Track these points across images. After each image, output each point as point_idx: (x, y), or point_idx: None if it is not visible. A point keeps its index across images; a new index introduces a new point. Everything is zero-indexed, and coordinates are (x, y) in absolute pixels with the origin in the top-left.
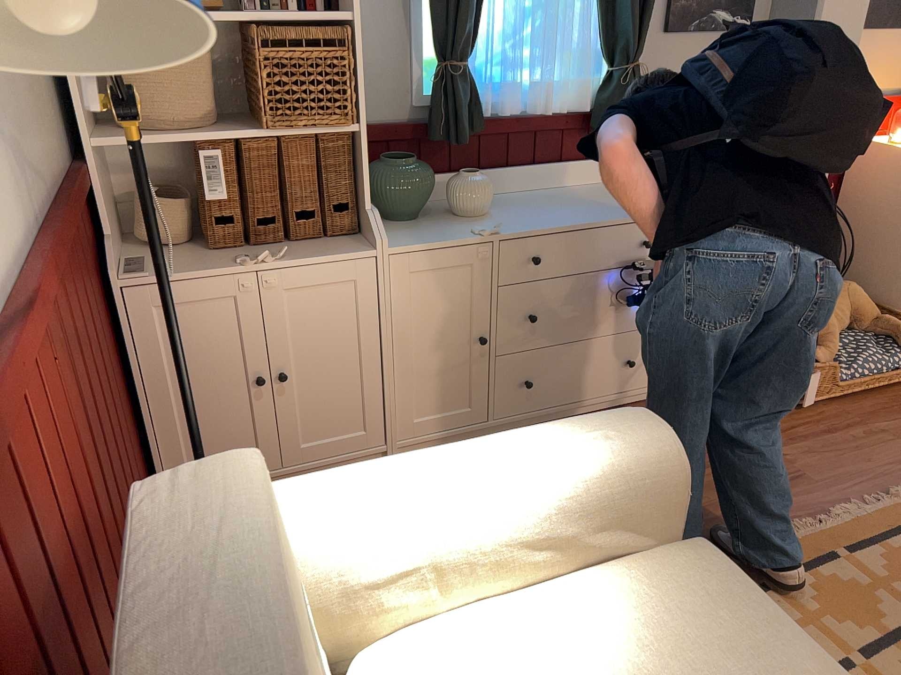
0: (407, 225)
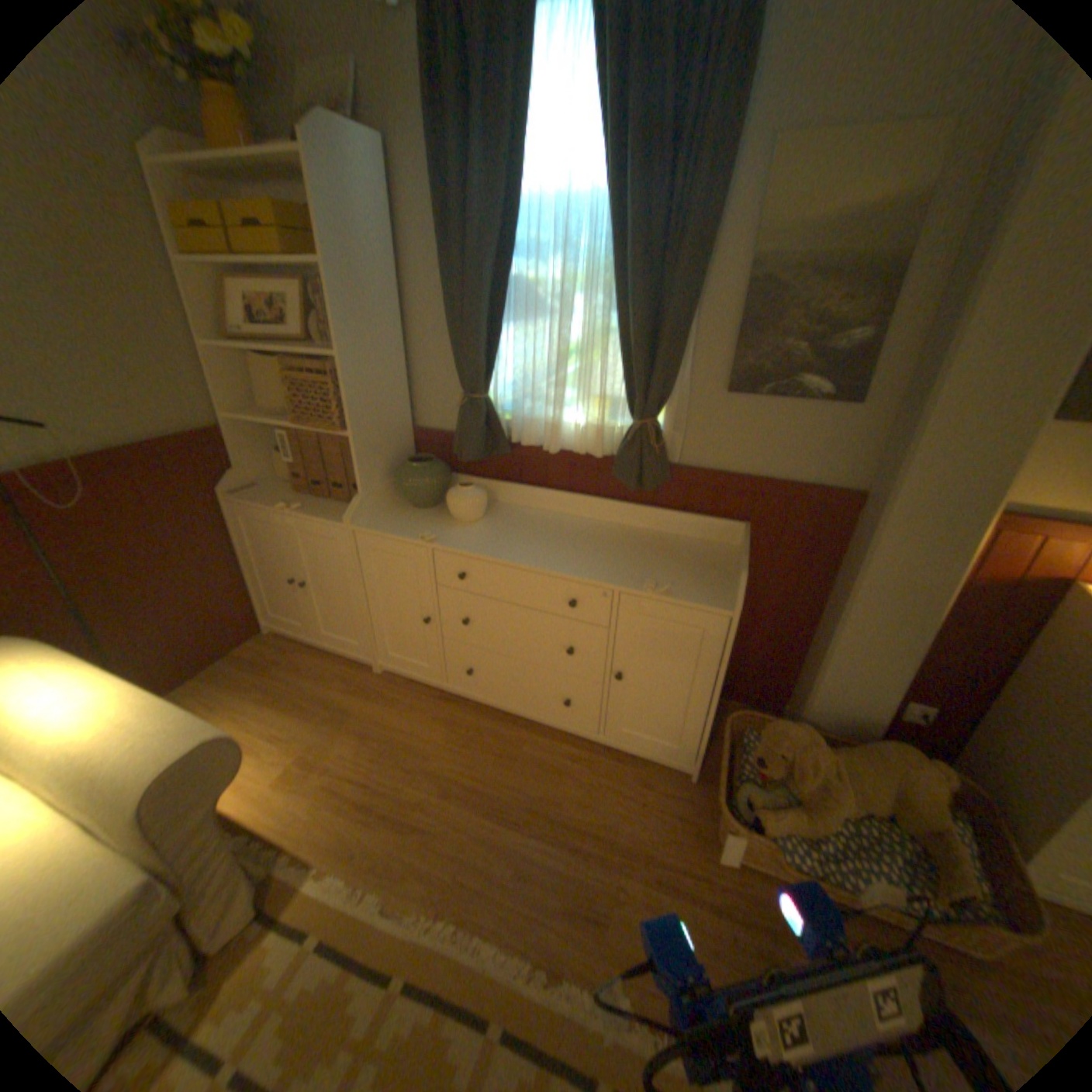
0: (411, 512)
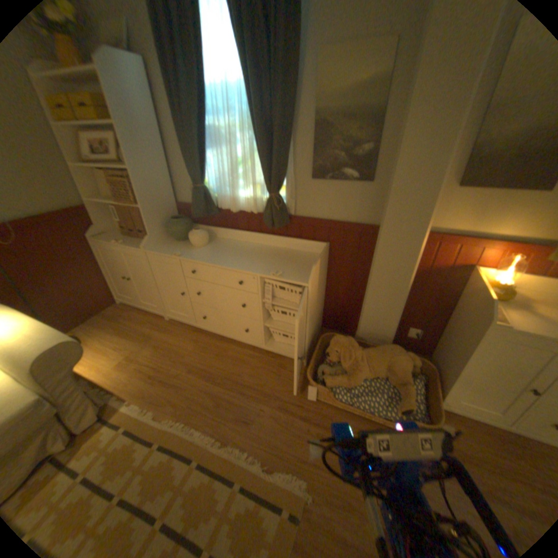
0: (173, 243)
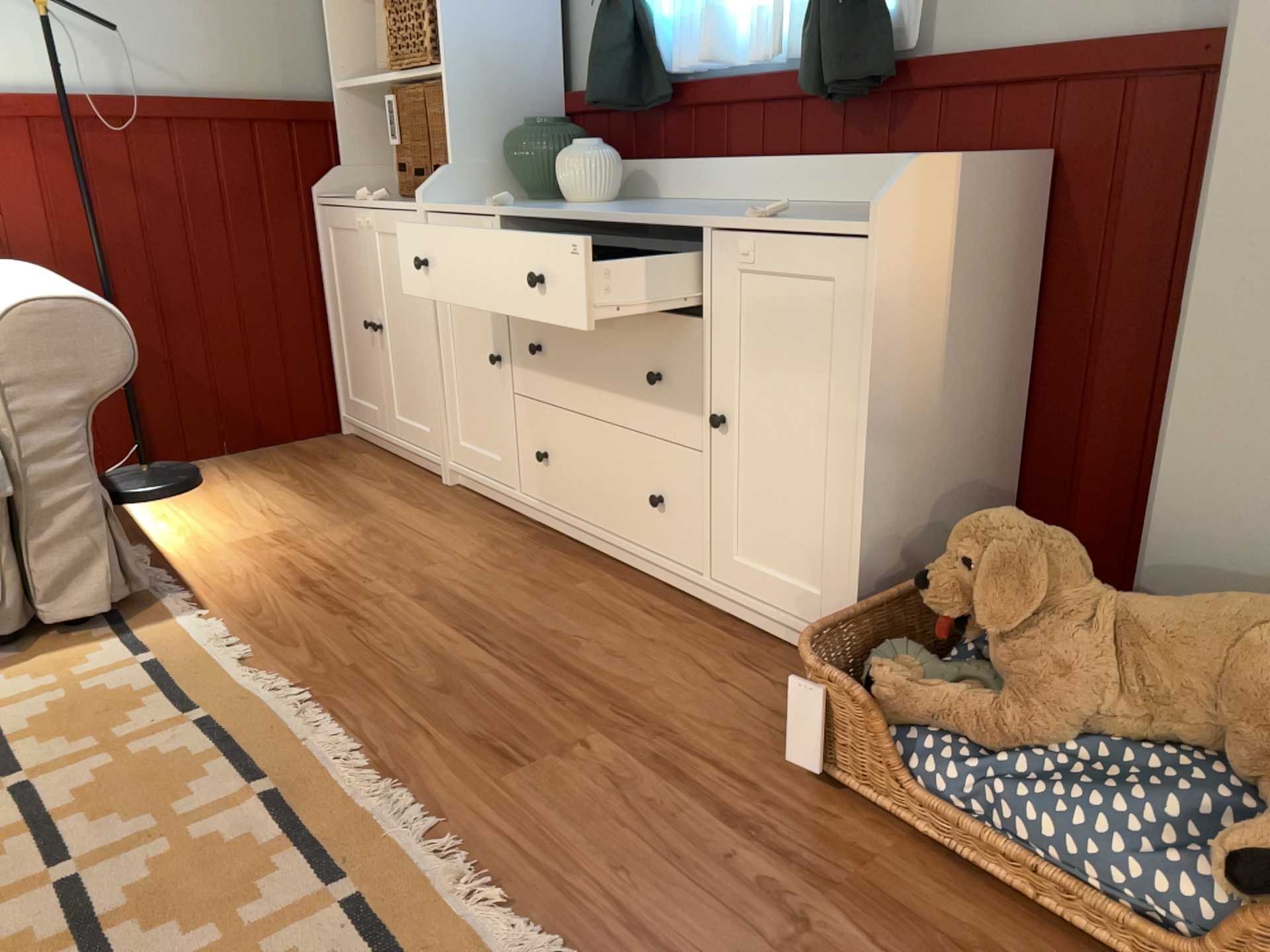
0: (516, 203)
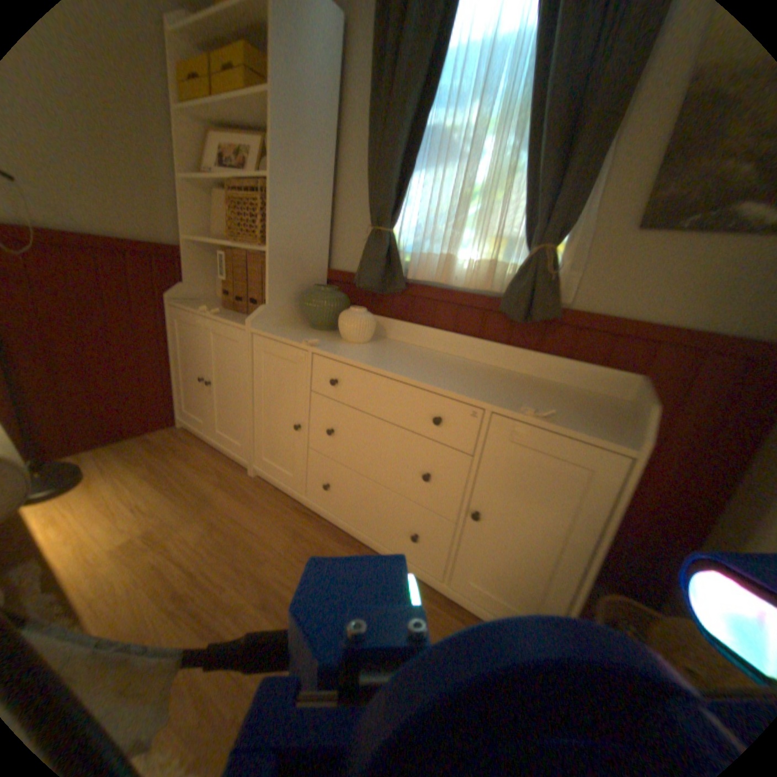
0: (308, 331)
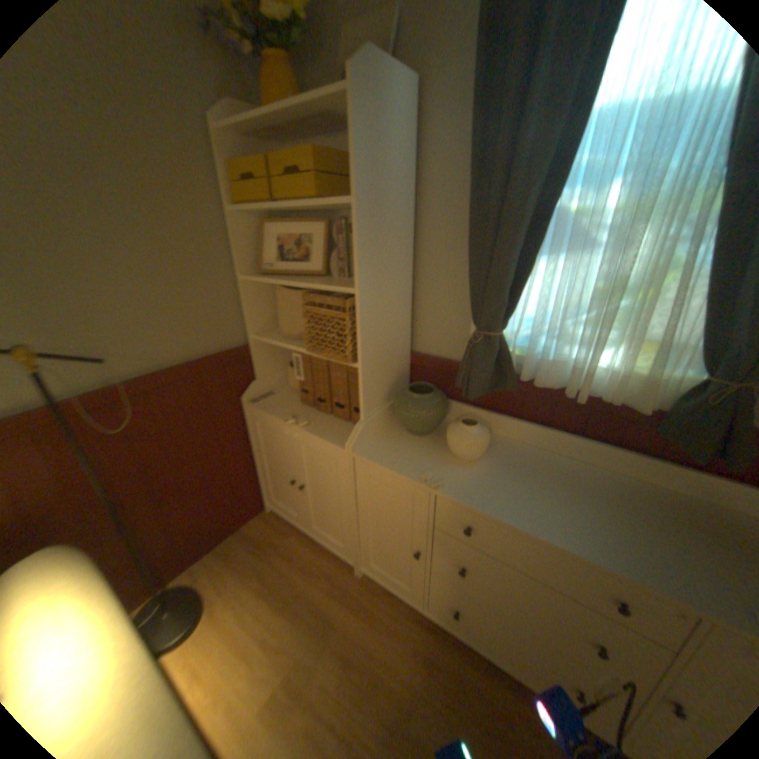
0: (407, 439)
